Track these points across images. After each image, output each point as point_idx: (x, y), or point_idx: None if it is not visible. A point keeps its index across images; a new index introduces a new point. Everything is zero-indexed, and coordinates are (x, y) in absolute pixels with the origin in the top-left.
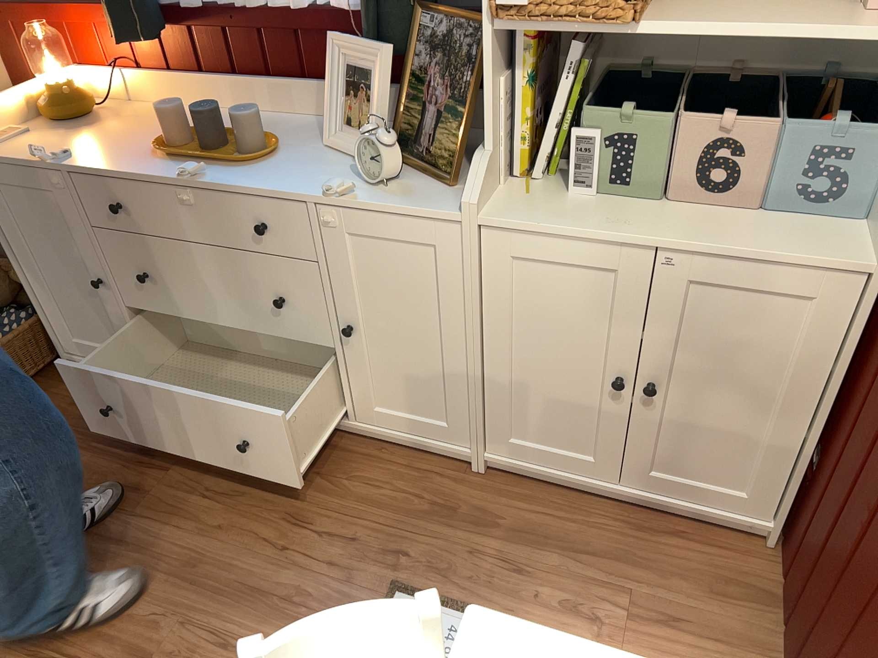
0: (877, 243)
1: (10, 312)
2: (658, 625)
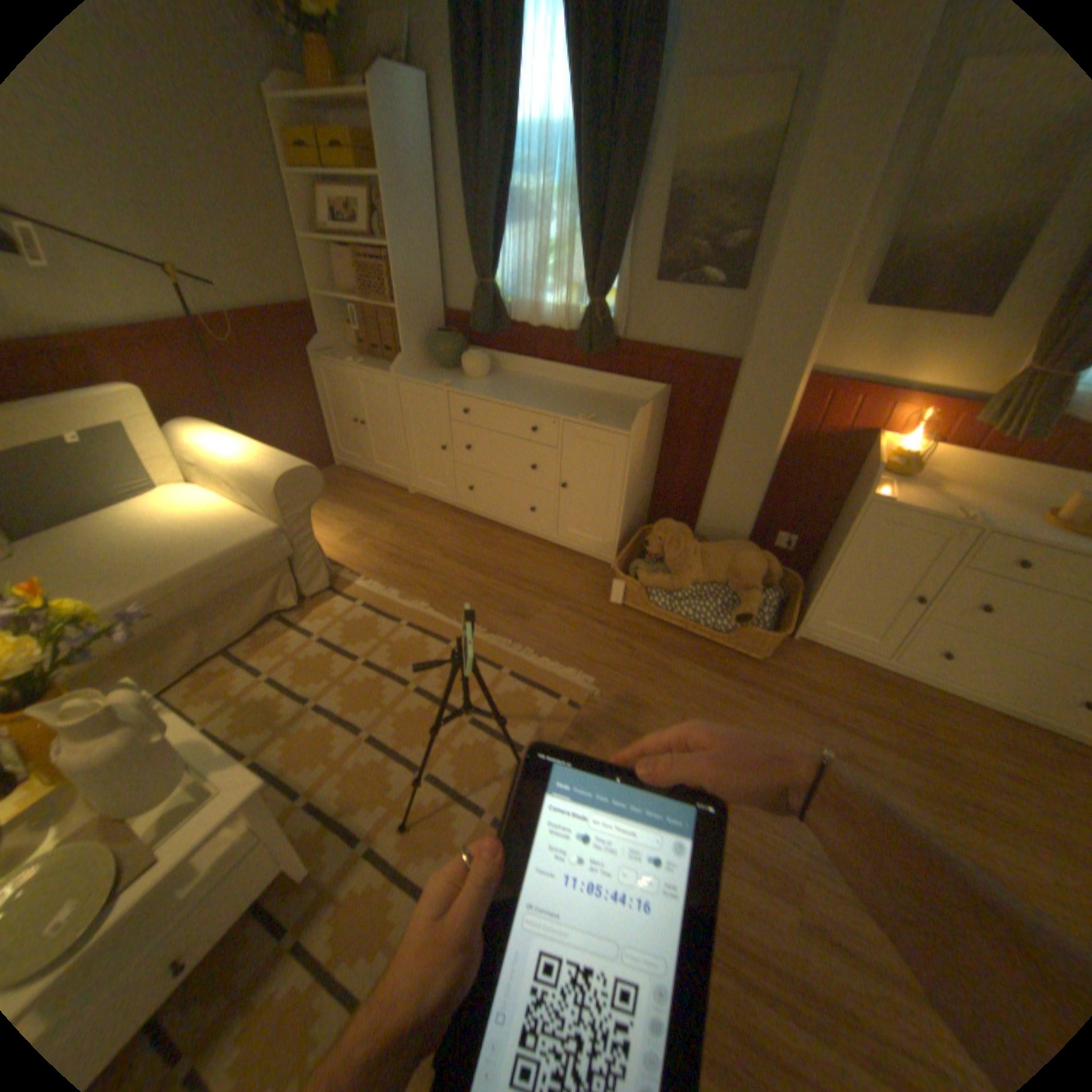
0: None
1: (766, 591)
2: None
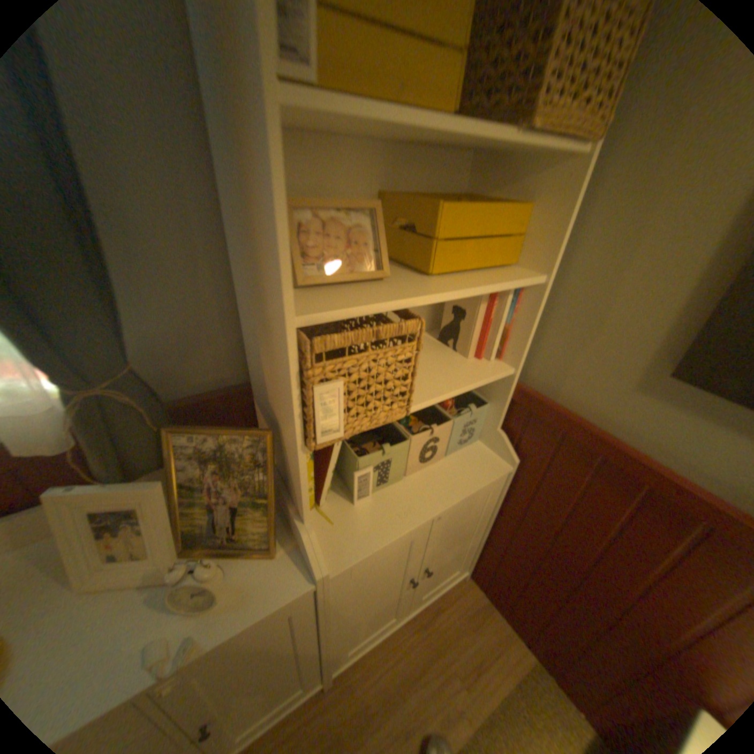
0: (501, 457)
1: None
2: (479, 682)
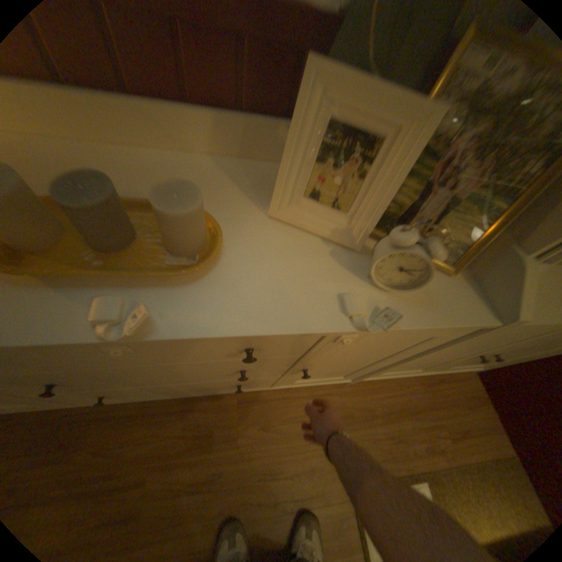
0: None
1: None
2: (462, 442)
